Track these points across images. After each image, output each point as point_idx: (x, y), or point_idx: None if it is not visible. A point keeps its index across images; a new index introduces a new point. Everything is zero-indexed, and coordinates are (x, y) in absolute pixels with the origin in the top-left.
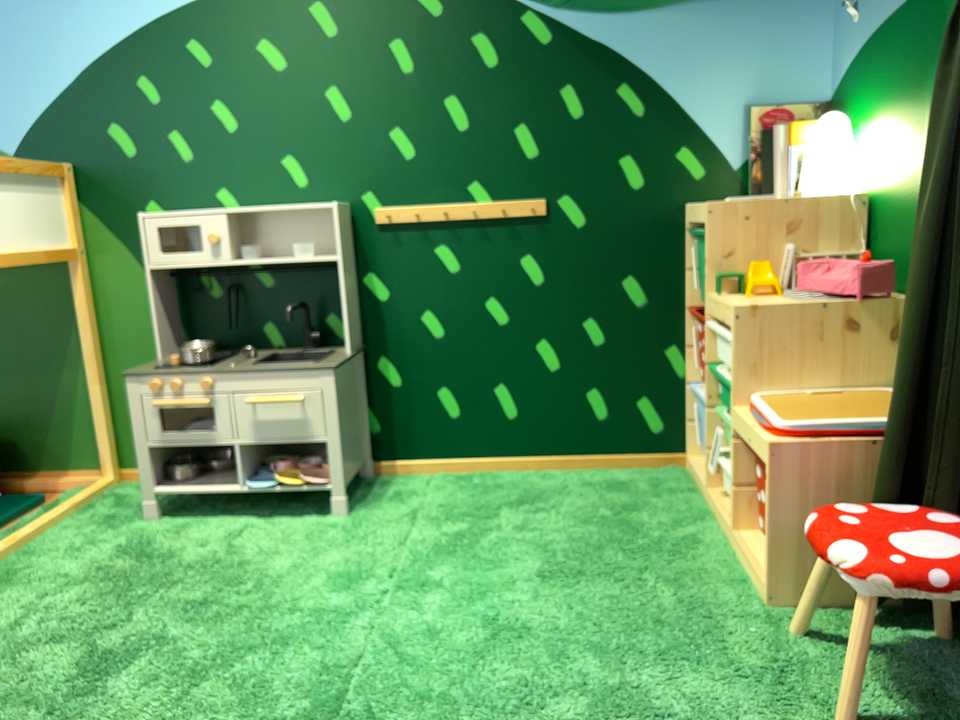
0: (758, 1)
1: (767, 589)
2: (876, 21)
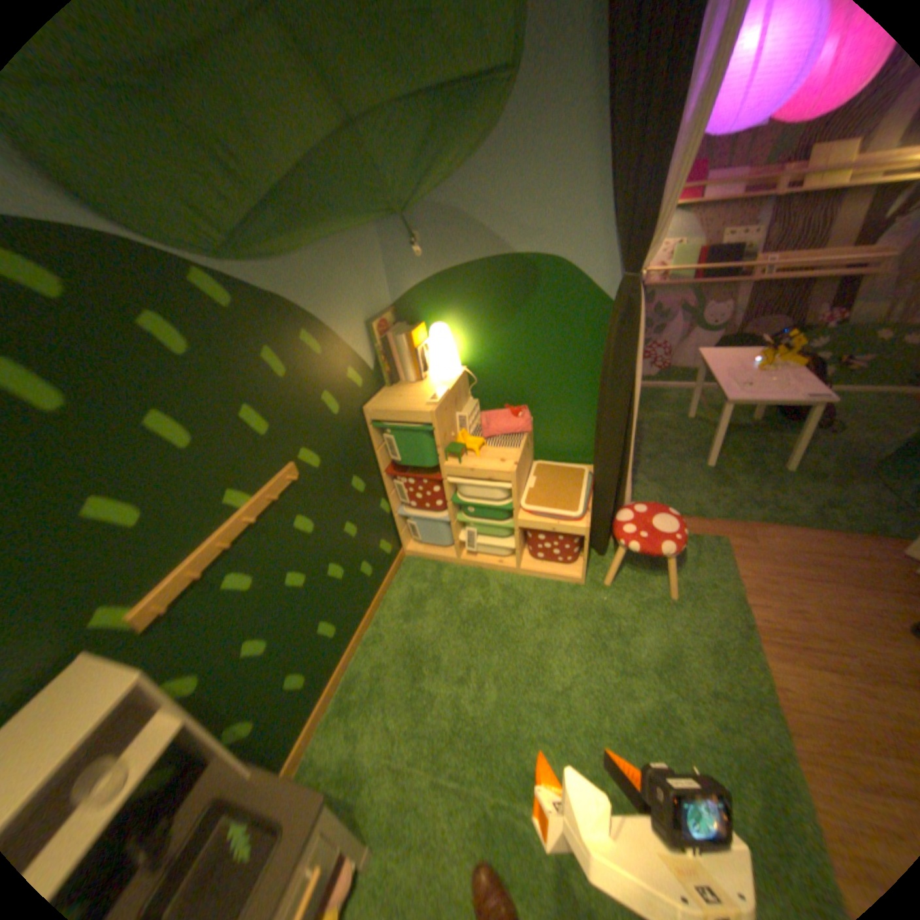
0: (350, 237)
1: (578, 579)
2: (448, 263)
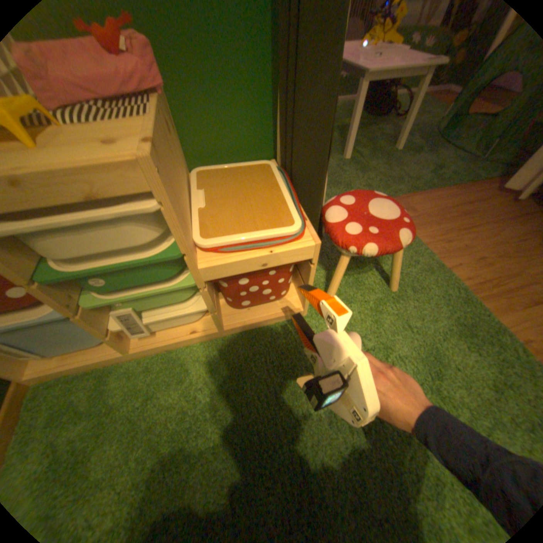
0: None
1: (300, 310)
2: None
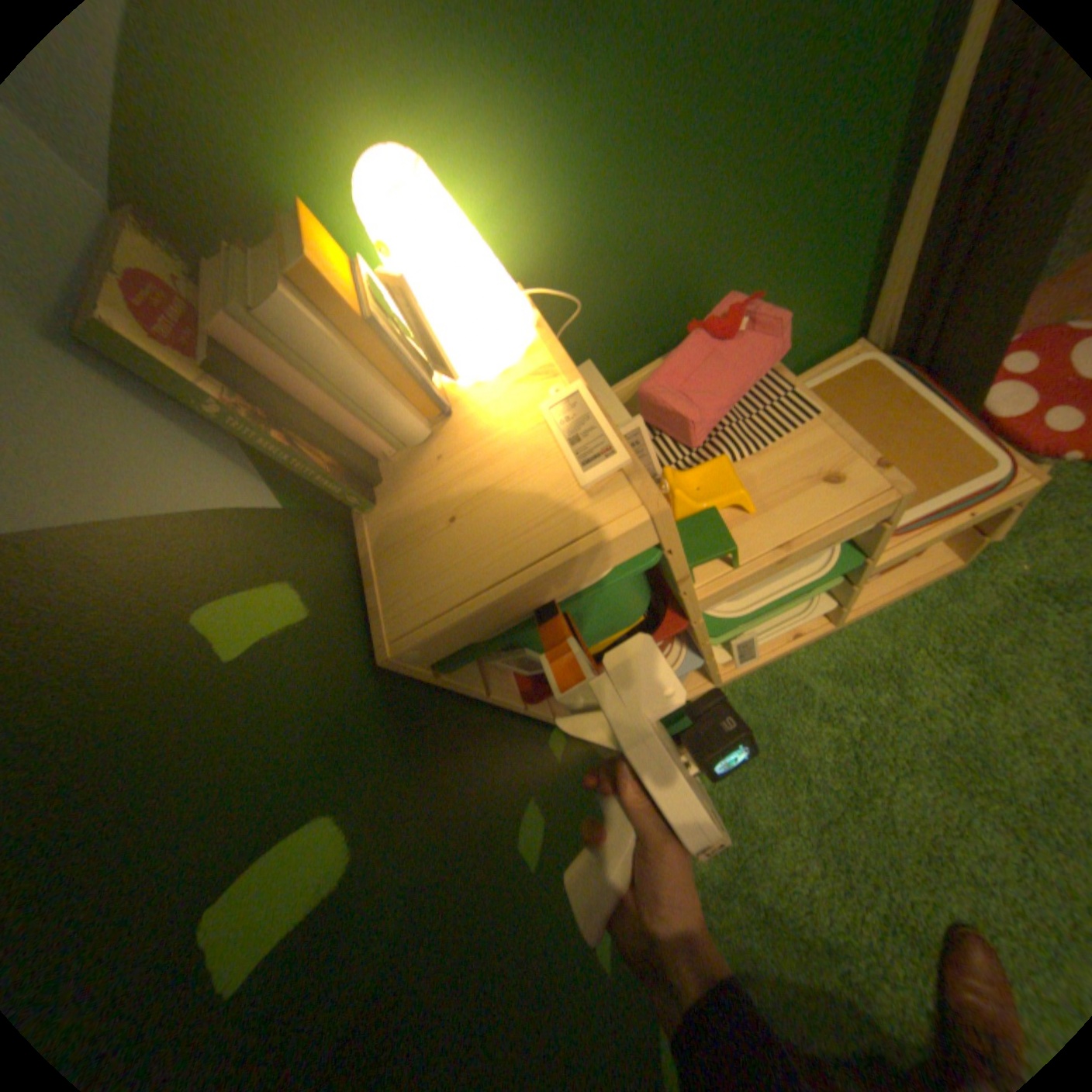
0: None
1: (956, 564)
2: None
